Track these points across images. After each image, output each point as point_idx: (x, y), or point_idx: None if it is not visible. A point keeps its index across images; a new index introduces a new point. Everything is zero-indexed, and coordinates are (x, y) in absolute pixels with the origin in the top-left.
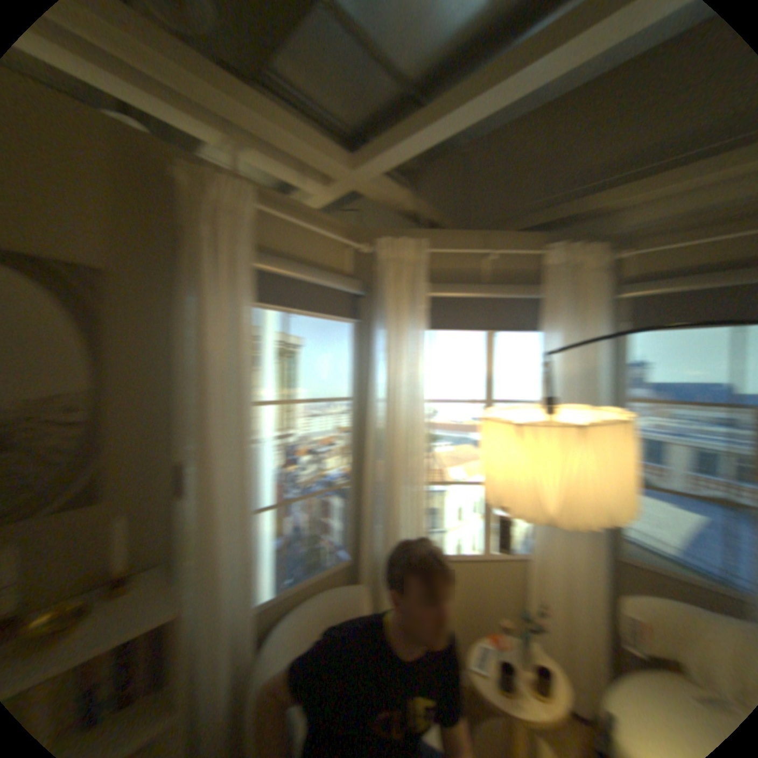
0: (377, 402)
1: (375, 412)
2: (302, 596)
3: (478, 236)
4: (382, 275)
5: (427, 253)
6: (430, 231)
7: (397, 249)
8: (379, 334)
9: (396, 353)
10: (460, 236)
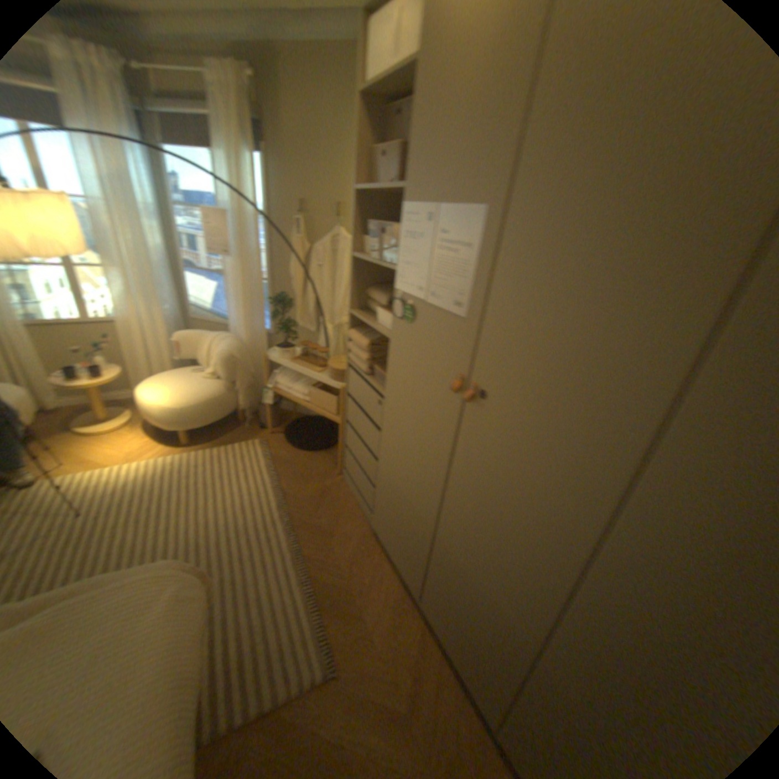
0: None
1: None
2: None
3: None
4: None
5: None
6: None
7: None
8: None
9: None
10: None
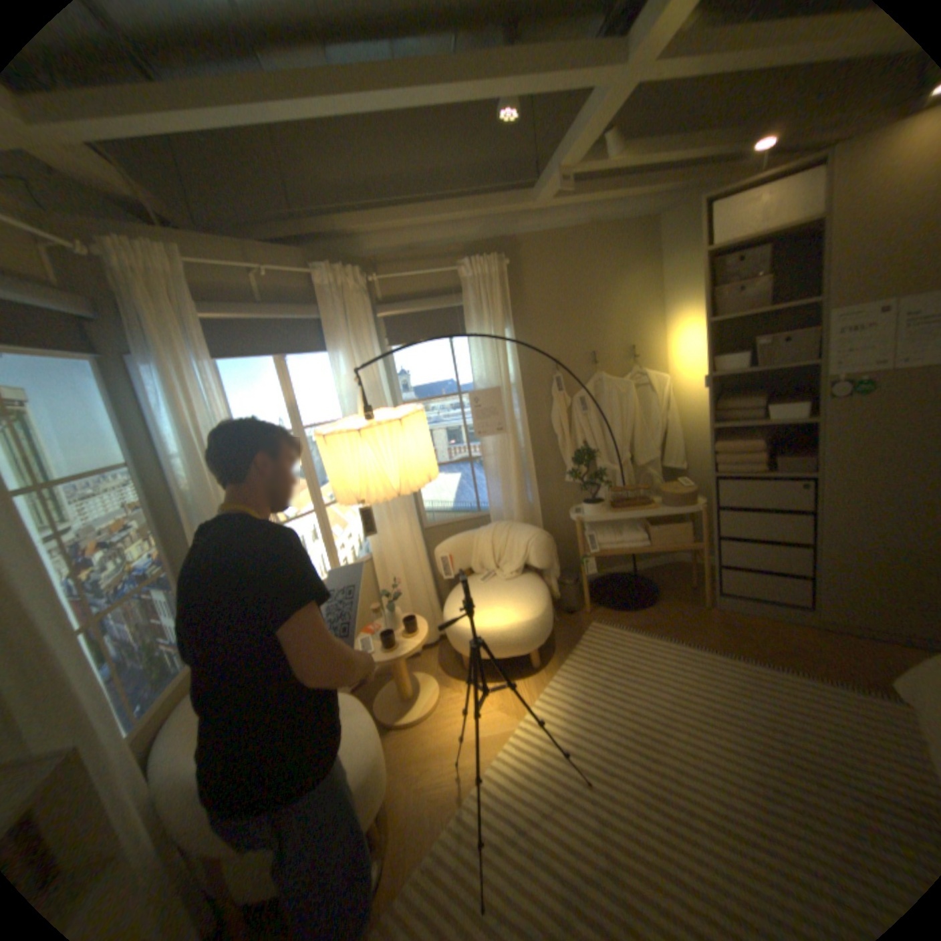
0: (167, 460)
1: (171, 473)
2: (155, 721)
3: (230, 246)
4: (115, 290)
5: (169, 262)
6: (163, 232)
7: (130, 255)
8: (139, 373)
9: (175, 394)
10: (207, 243)
